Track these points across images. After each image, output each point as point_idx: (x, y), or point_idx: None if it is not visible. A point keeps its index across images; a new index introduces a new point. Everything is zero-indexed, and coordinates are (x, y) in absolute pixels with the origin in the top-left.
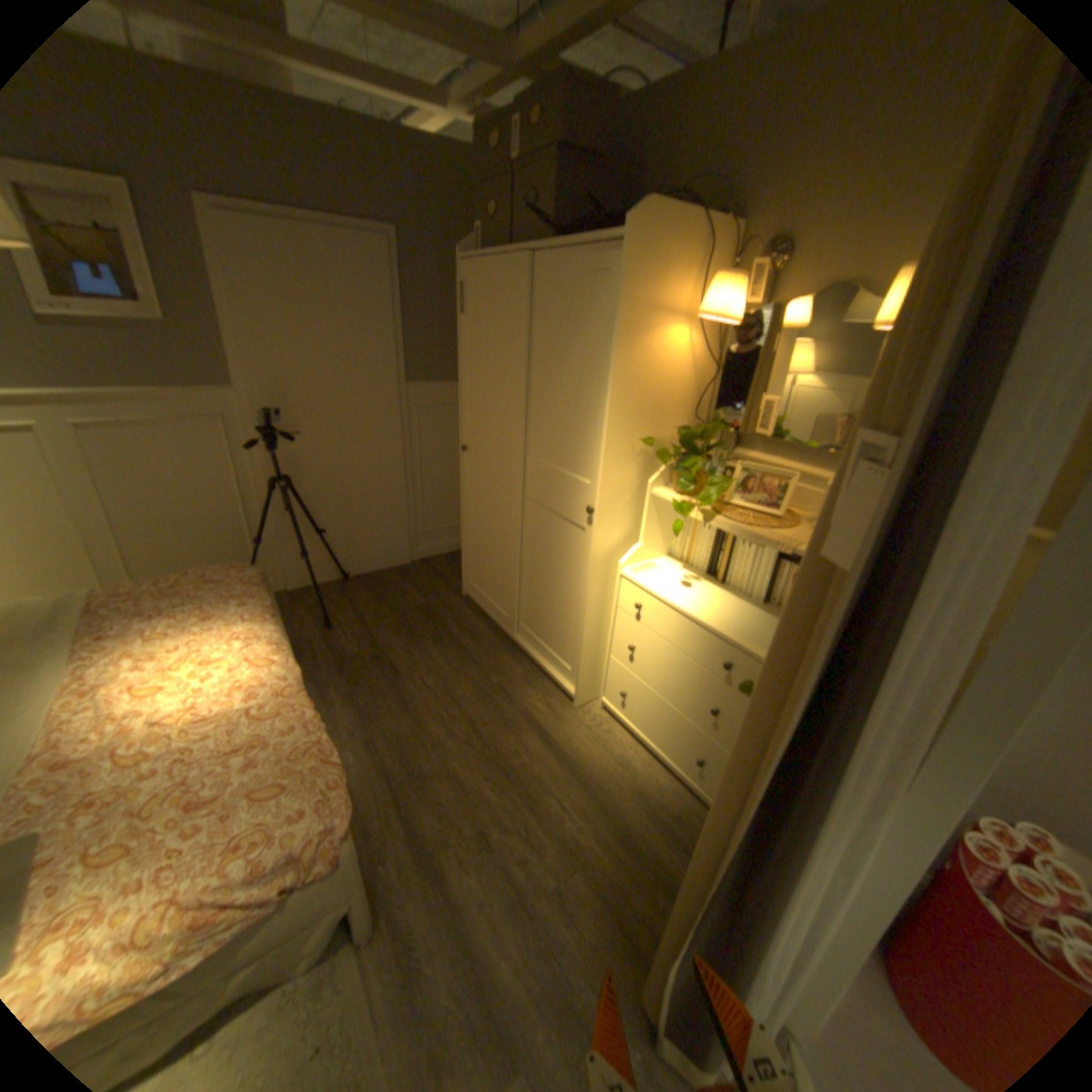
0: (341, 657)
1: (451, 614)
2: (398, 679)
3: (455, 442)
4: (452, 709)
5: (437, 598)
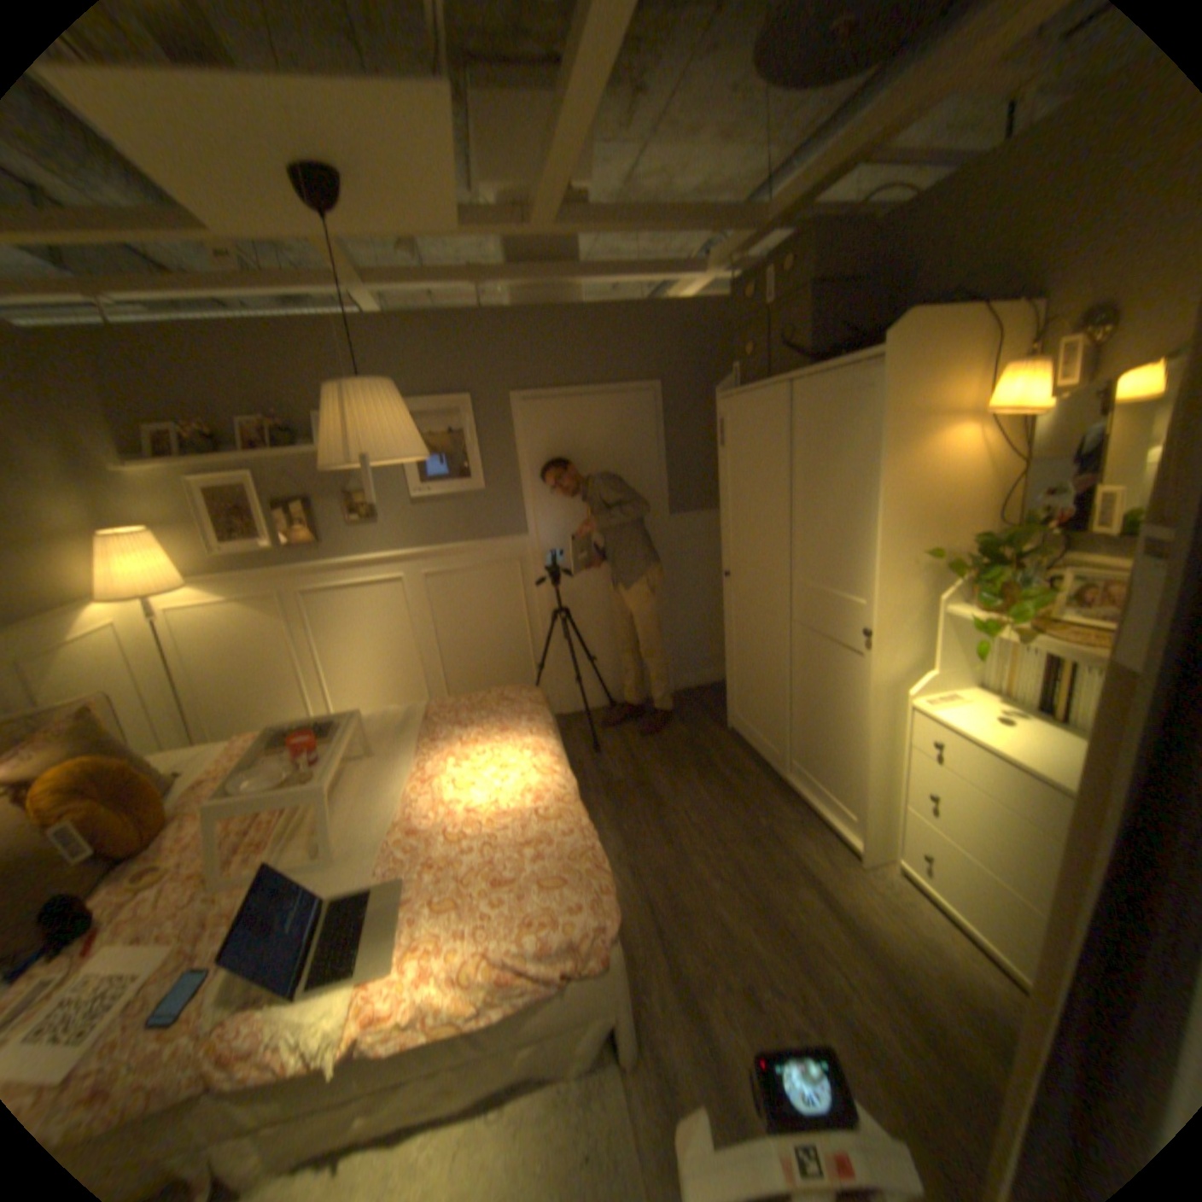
0: (608, 782)
1: (715, 749)
2: (661, 810)
3: (717, 570)
4: (716, 850)
5: (700, 731)
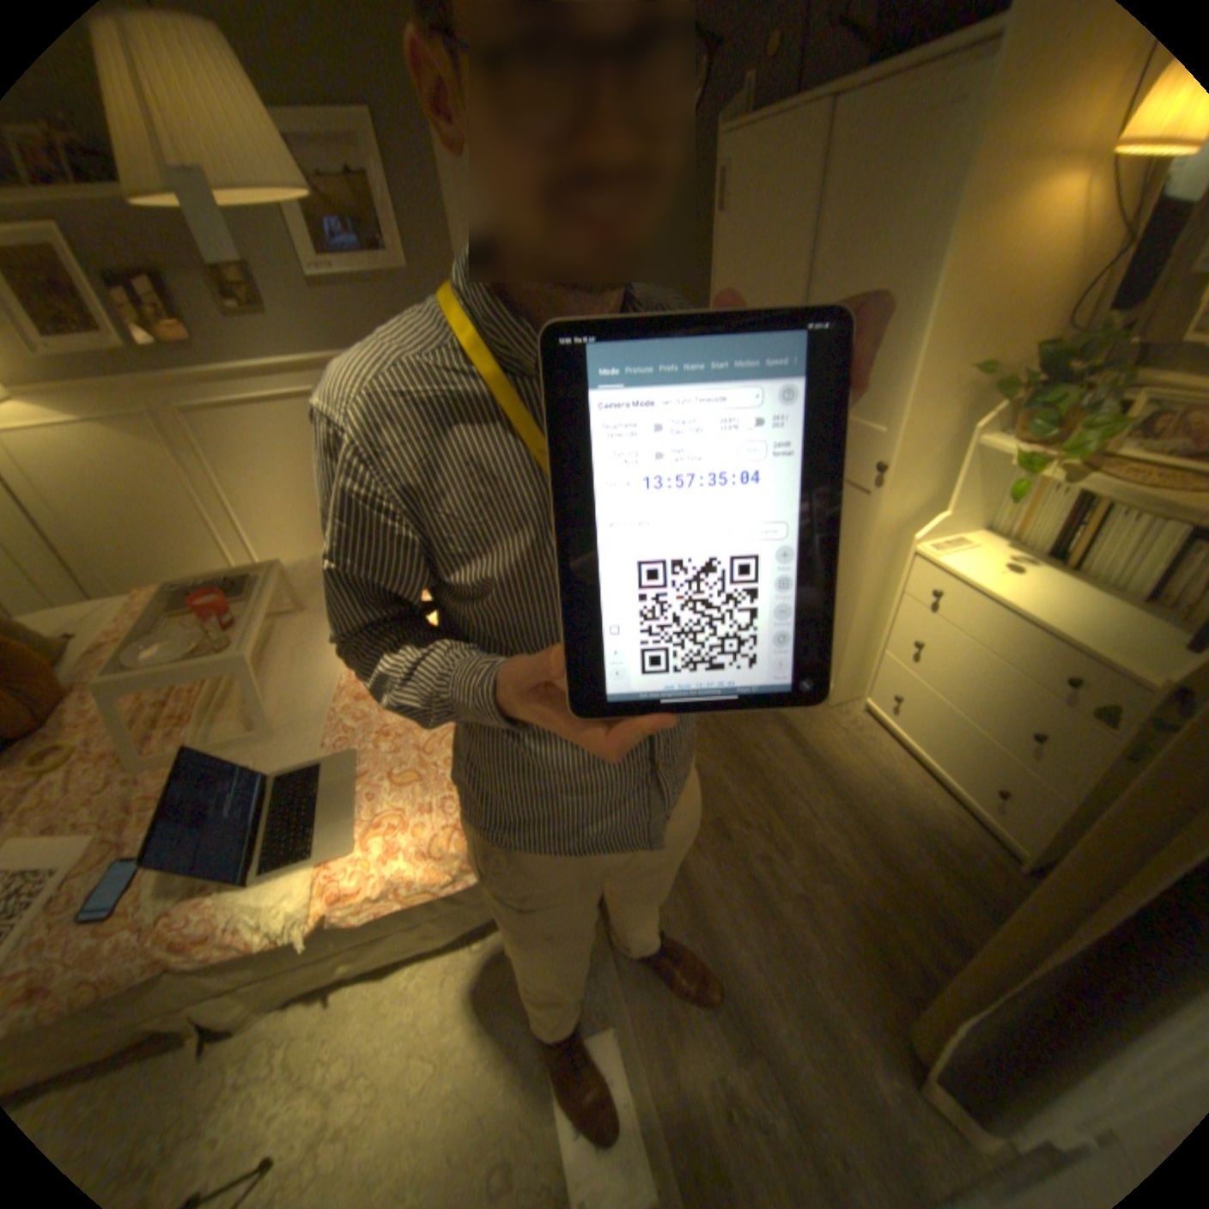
0: None
1: None
2: None
3: None
4: None
5: None
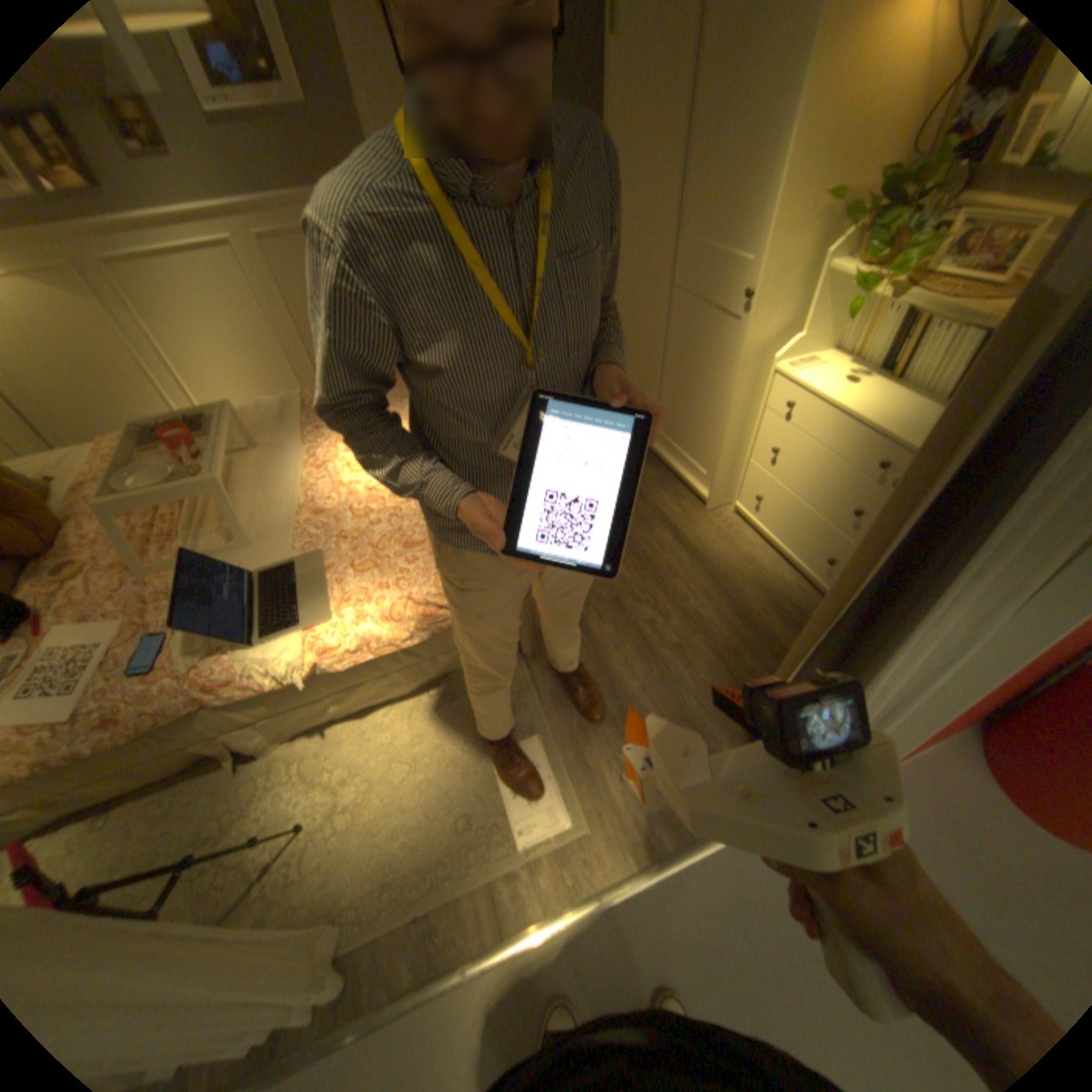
0: None
1: None
2: None
3: None
4: None
5: None
